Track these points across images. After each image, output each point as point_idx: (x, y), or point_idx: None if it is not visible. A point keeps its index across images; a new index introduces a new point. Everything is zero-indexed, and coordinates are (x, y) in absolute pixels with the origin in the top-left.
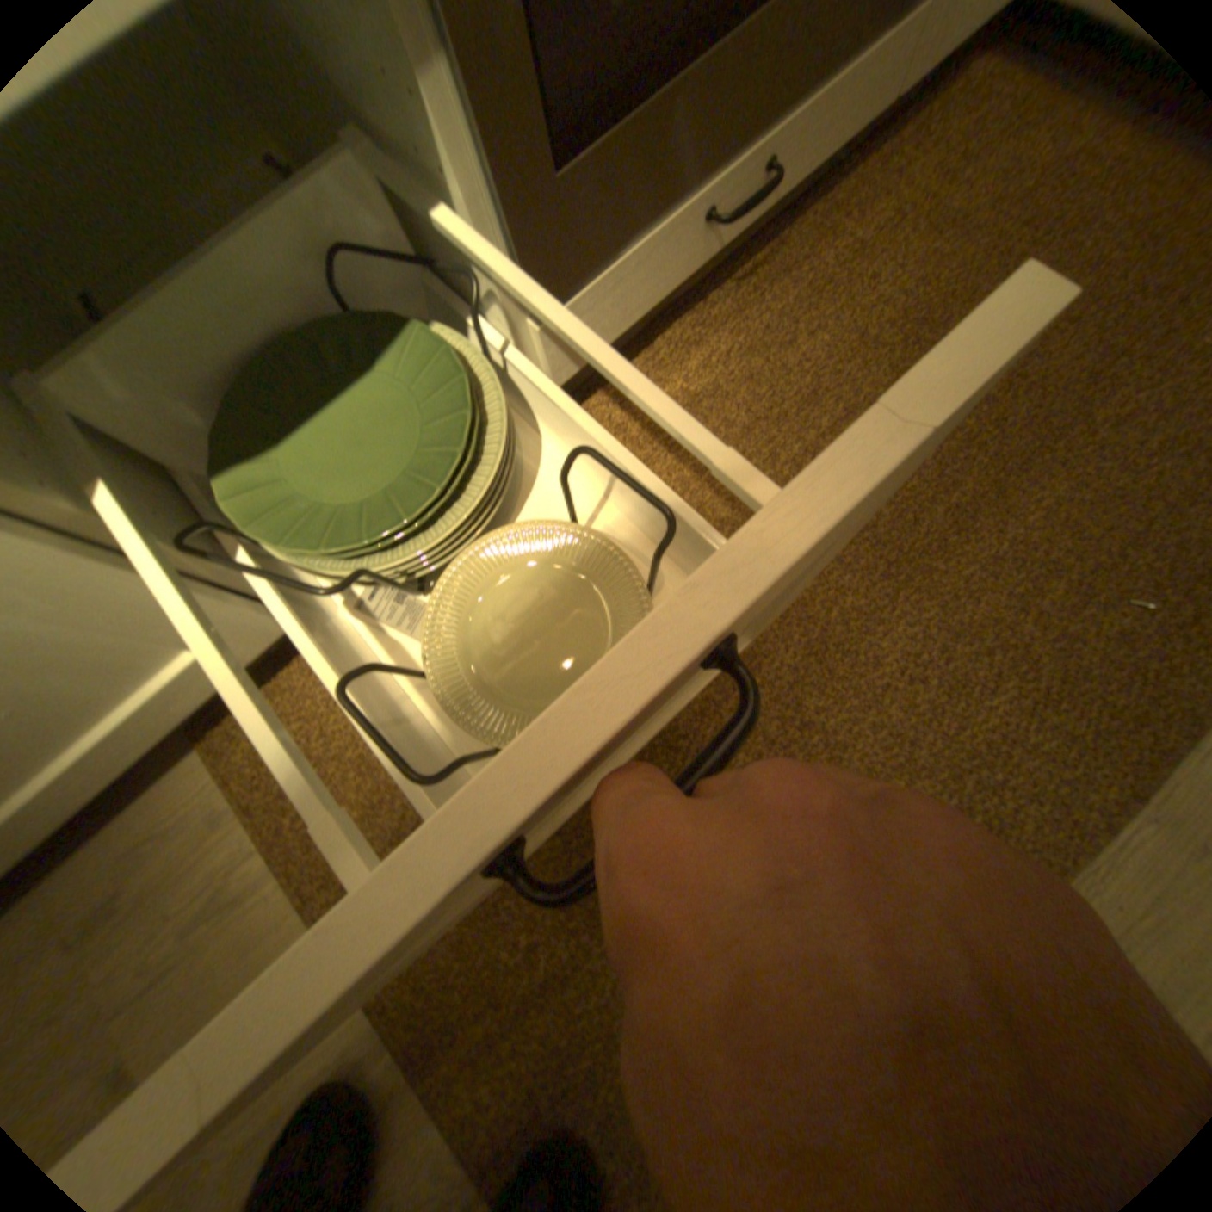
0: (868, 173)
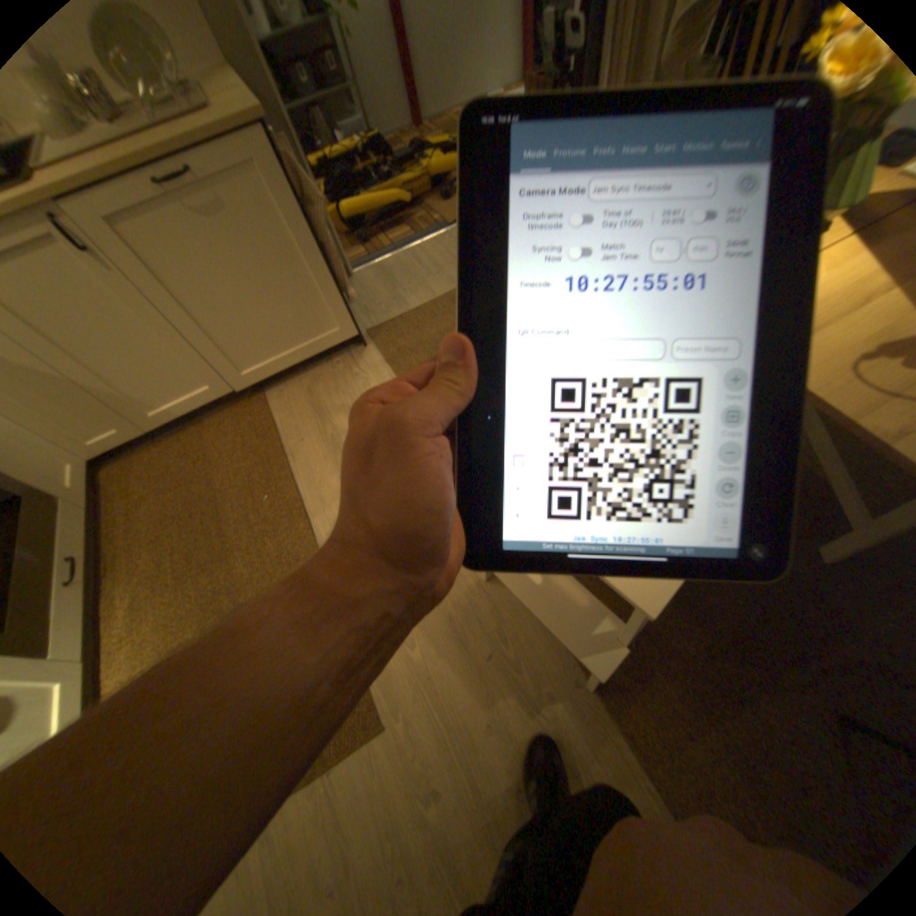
0: (108, 517)
